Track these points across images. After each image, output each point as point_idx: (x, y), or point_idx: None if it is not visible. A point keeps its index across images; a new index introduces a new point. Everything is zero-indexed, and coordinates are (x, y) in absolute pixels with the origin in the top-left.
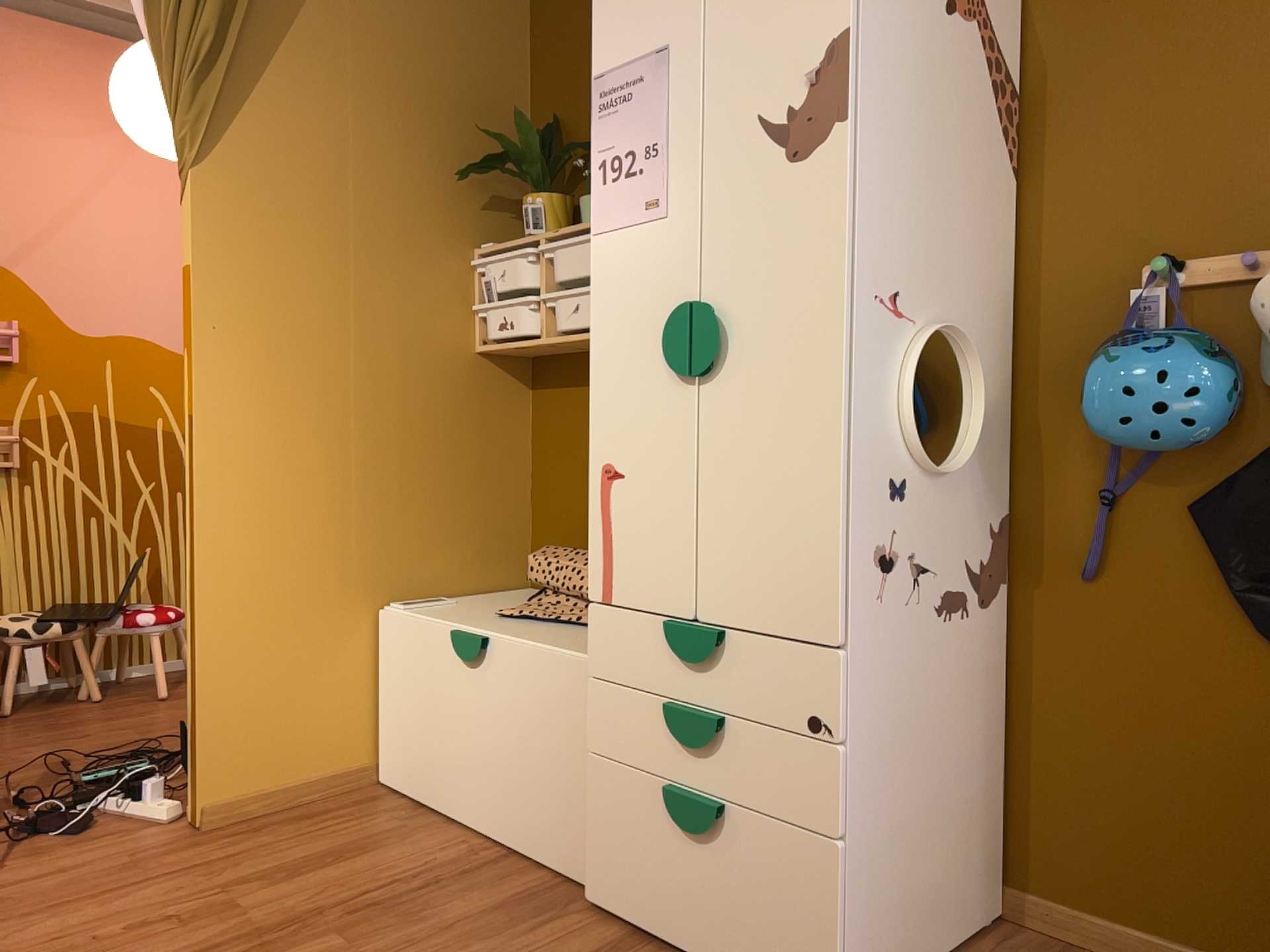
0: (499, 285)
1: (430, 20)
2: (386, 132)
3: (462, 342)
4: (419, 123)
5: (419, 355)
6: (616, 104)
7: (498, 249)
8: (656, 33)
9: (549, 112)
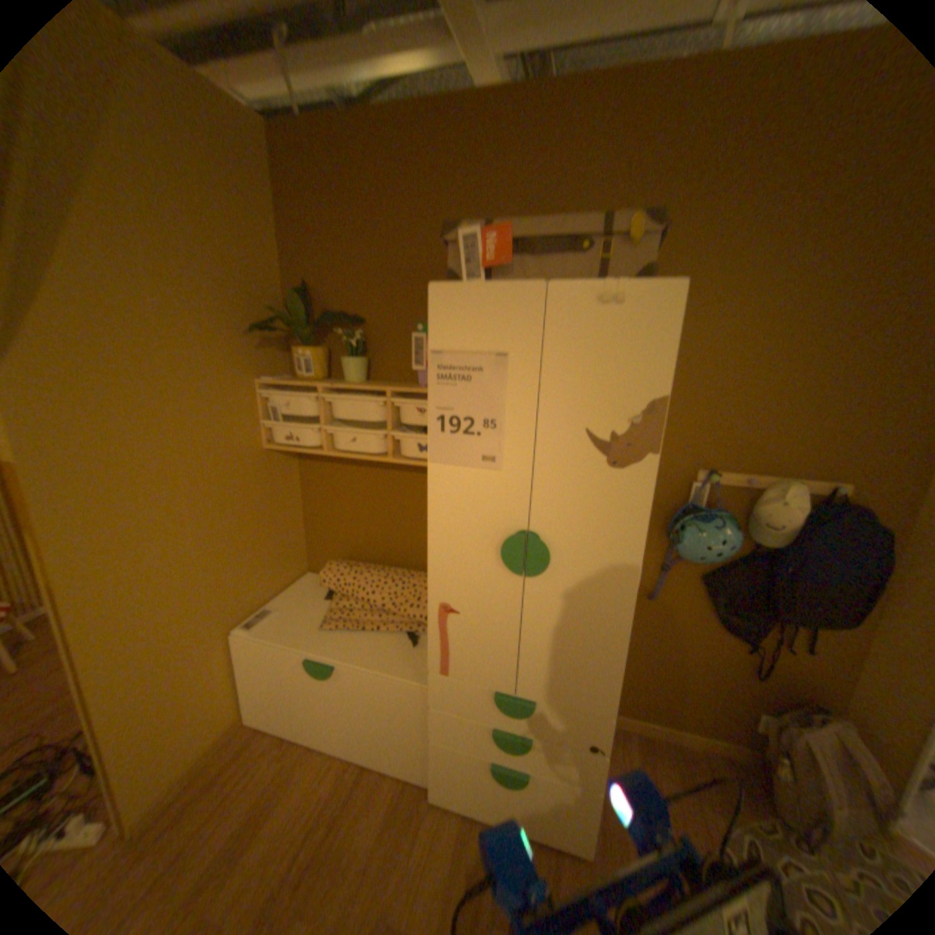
0: (284, 410)
1: (199, 198)
2: (179, 303)
3: (256, 446)
4: (204, 291)
5: (230, 466)
6: (455, 379)
7: (280, 386)
8: (496, 339)
9: (298, 276)
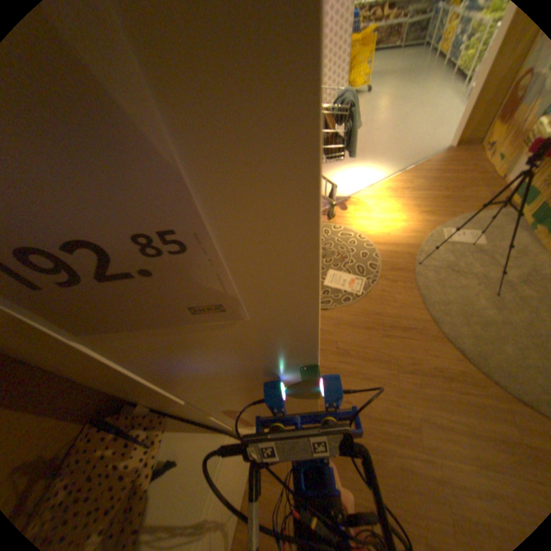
0: None
1: None
2: None
3: None
4: None
5: None
6: None
7: None
8: None
9: None
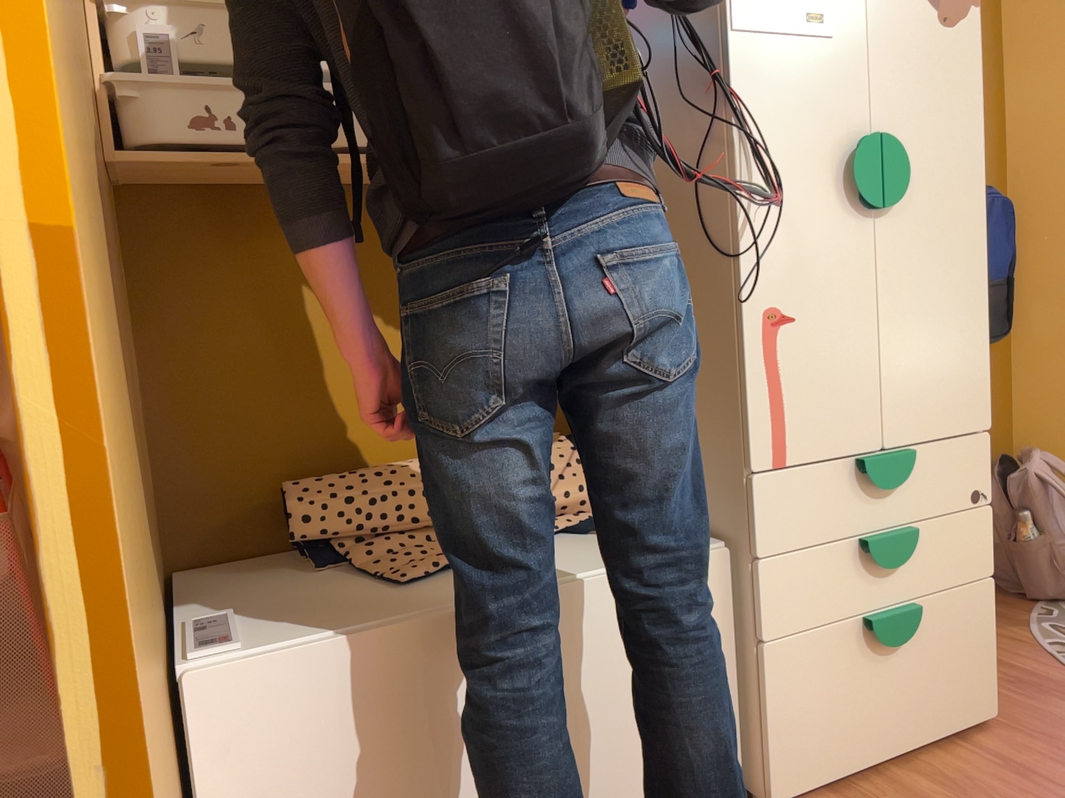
0: (179, 51)
1: None
2: None
3: None
4: None
5: None
6: None
7: None
8: None
9: None
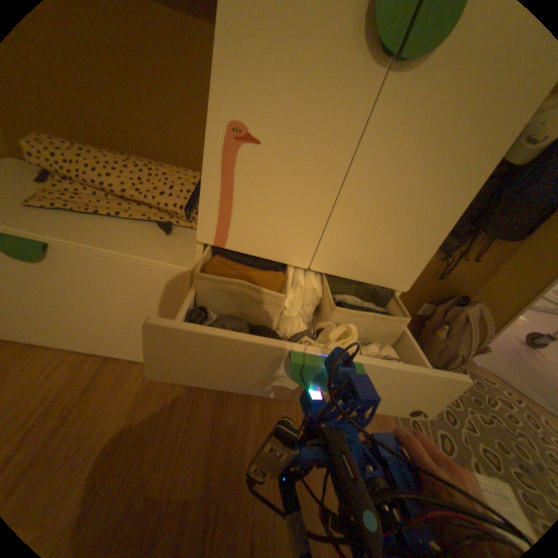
0: None
1: None
2: None
3: None
4: None
5: None
6: None
7: None
8: None
9: None
